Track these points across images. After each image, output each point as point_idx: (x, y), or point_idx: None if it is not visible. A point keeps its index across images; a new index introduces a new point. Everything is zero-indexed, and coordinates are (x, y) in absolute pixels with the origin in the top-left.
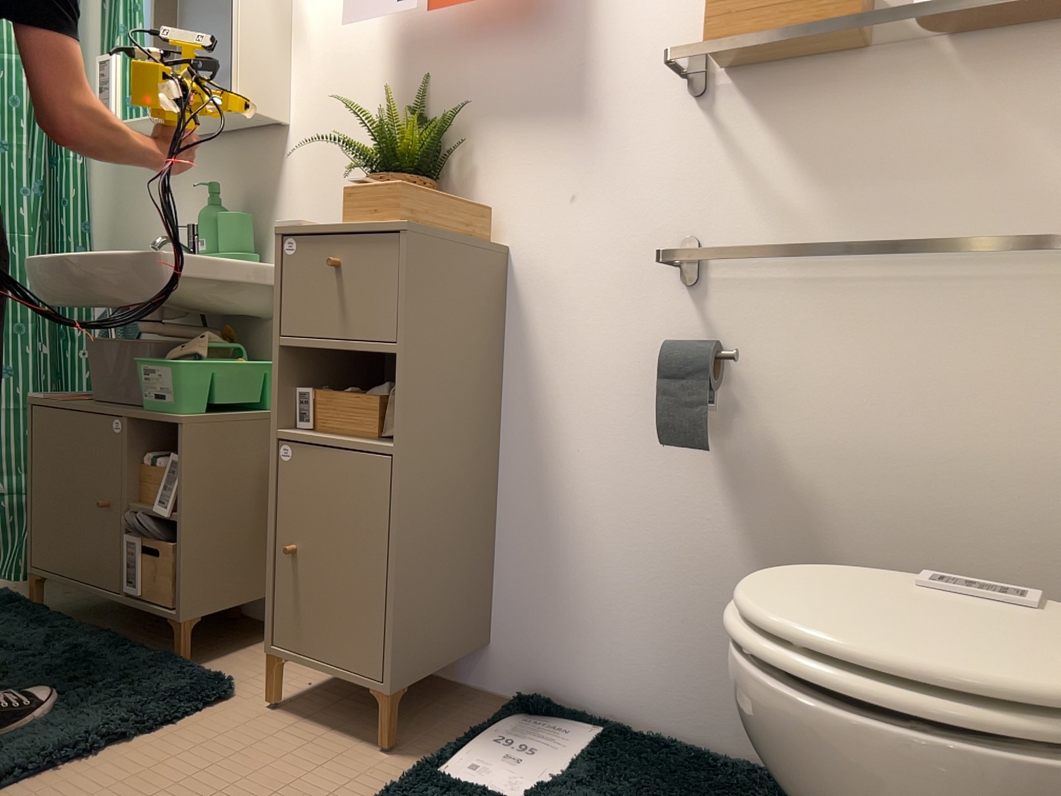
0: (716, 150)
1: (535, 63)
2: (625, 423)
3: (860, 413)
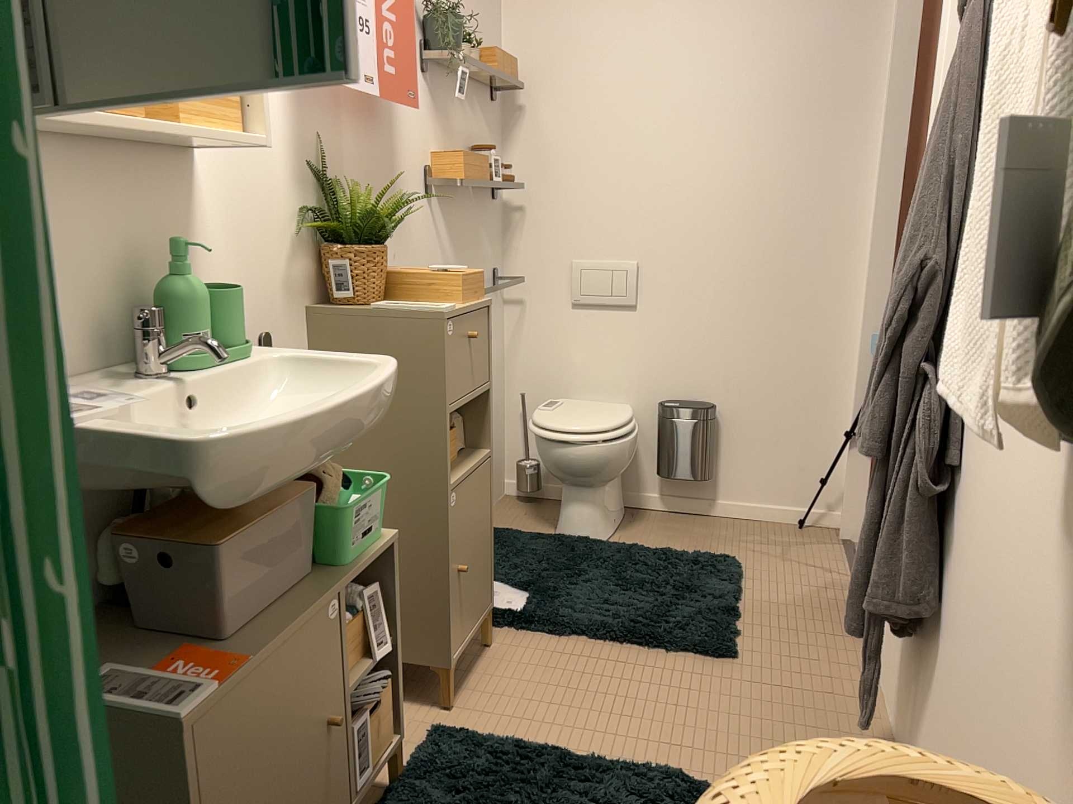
0: (435, 229)
1: (375, 148)
2: None
3: None
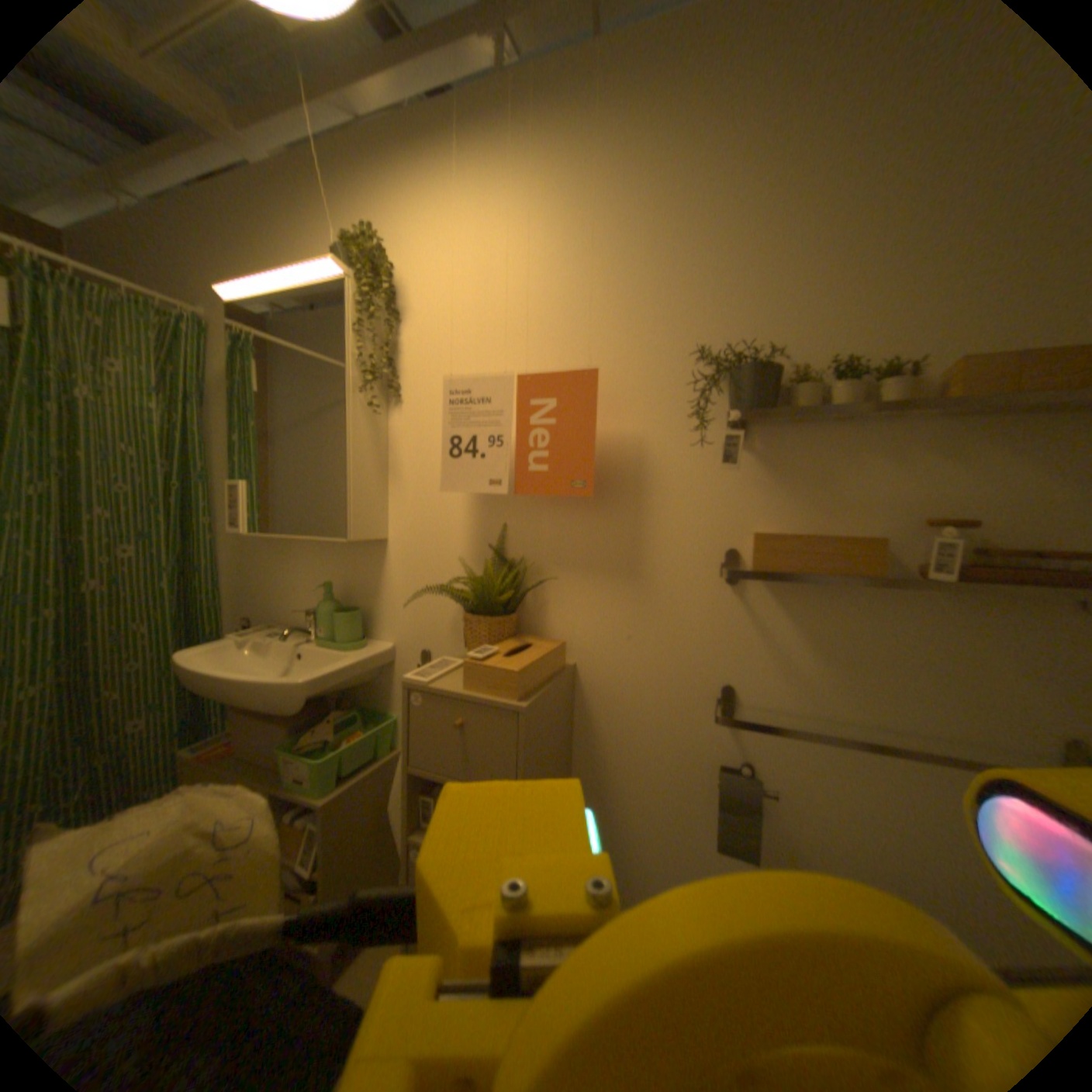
0: (752, 624)
1: (597, 529)
2: (676, 811)
3: (872, 839)
